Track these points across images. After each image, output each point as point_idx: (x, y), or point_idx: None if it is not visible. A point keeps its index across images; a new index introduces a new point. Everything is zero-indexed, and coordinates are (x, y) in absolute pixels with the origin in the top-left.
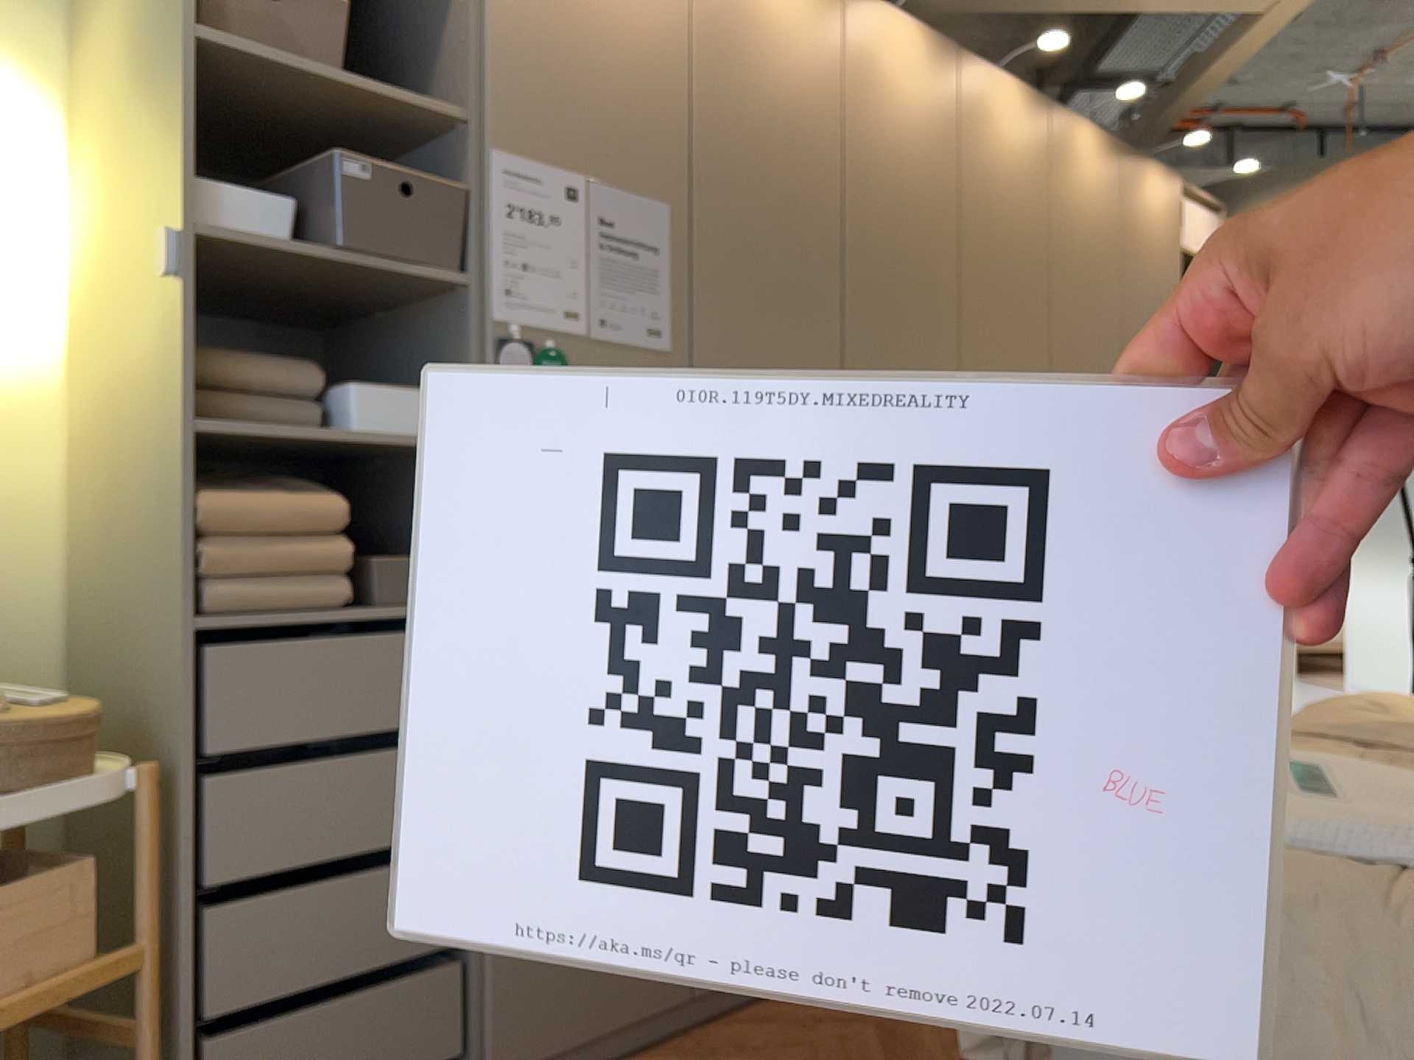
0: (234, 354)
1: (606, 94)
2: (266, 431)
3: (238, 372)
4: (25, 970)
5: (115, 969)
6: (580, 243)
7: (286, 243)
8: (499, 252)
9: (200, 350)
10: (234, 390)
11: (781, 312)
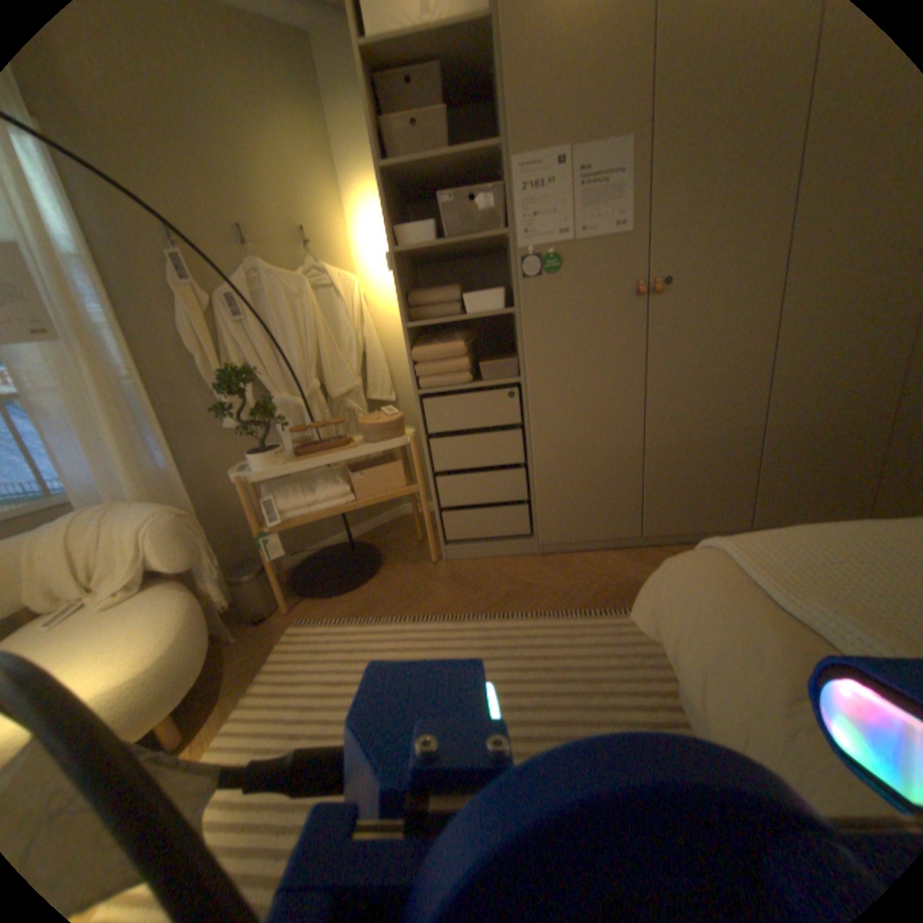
0: (427, 289)
1: (581, 80)
2: (442, 317)
3: (427, 297)
4: (385, 486)
5: (410, 488)
6: (566, 187)
7: (428, 241)
8: (518, 211)
9: (416, 290)
10: (428, 303)
11: (729, 175)
